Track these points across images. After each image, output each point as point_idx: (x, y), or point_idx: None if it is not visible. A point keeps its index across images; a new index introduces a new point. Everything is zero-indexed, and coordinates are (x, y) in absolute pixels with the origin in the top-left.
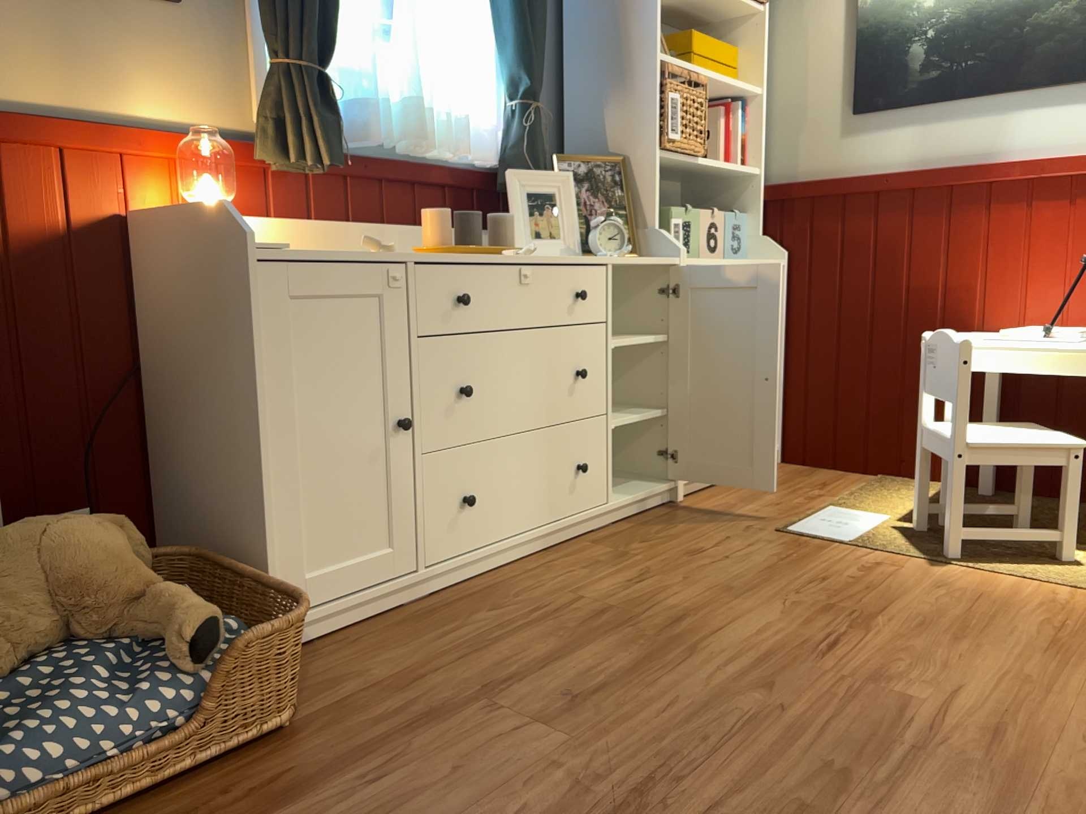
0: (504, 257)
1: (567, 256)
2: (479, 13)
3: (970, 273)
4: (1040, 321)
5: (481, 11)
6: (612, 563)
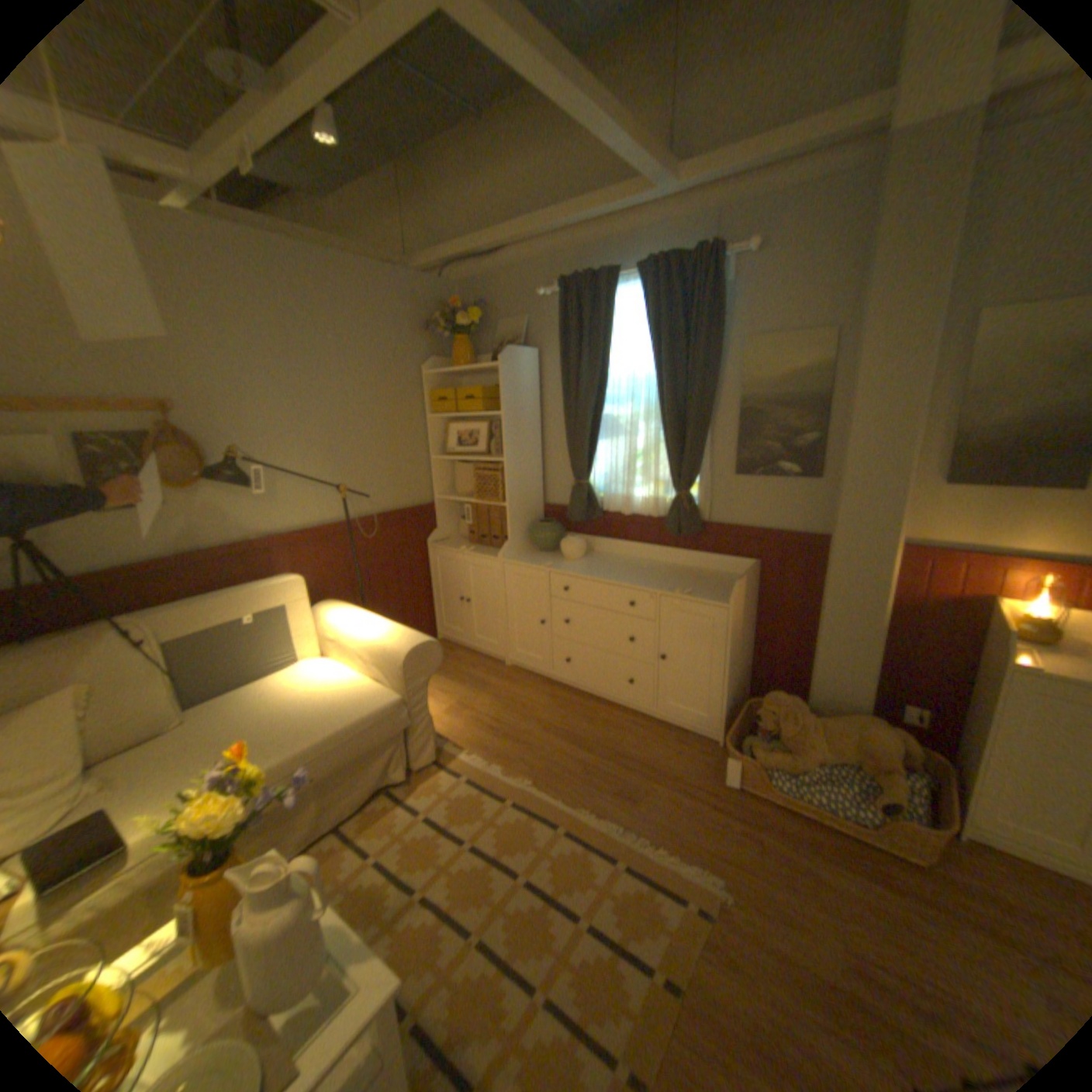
0: None
1: None
2: None
3: None
4: None
5: None
6: None
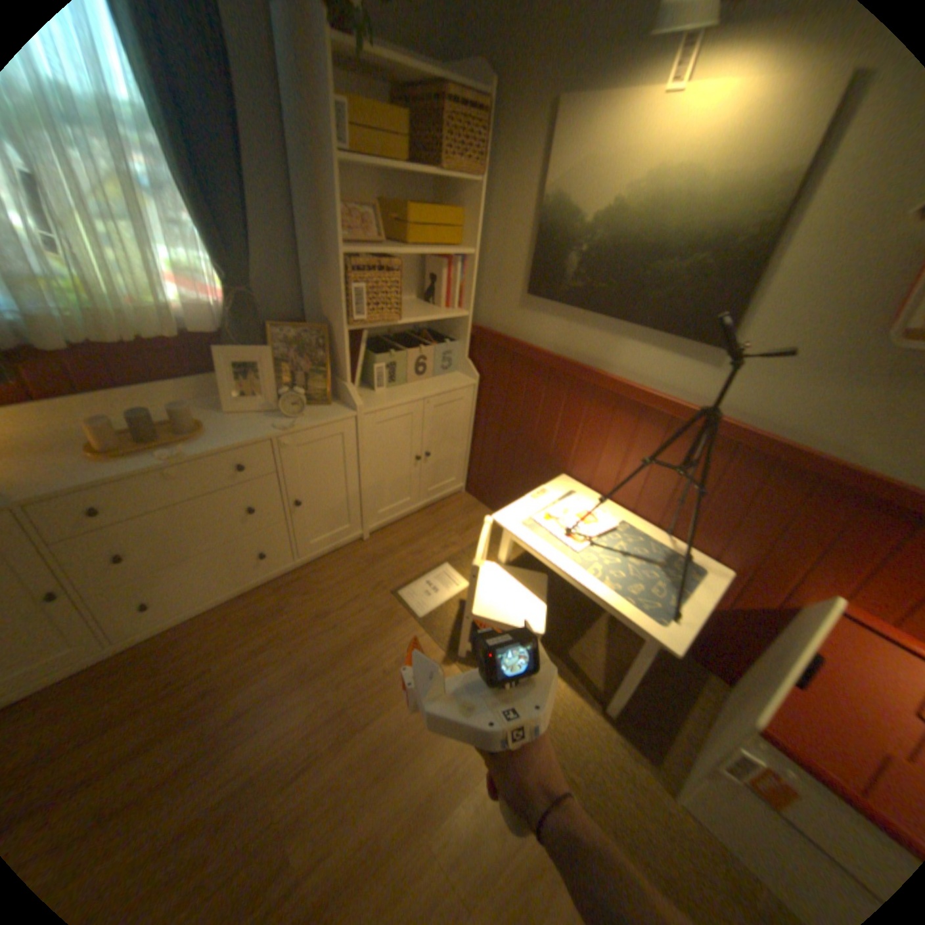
0: (145, 466)
1: (229, 440)
2: (174, 204)
3: (570, 438)
4: (600, 487)
5: (174, 204)
6: (262, 623)
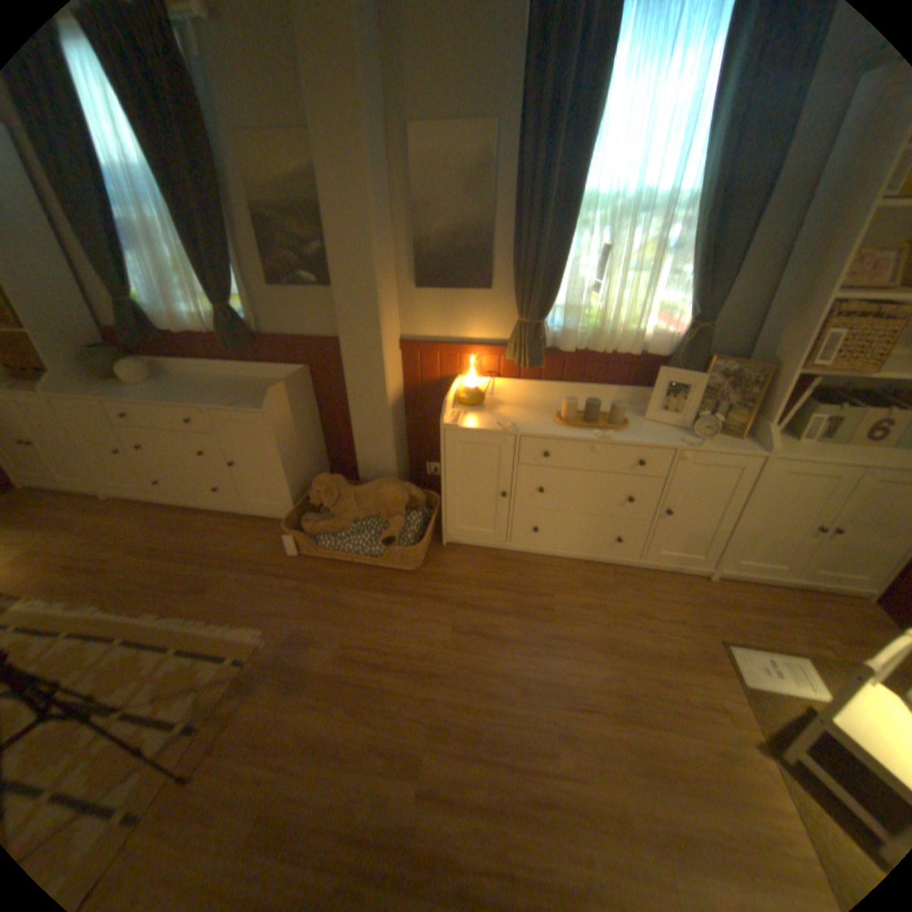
0: (585, 437)
1: (644, 439)
2: (685, 259)
3: None
4: None
5: (685, 259)
6: (597, 591)
